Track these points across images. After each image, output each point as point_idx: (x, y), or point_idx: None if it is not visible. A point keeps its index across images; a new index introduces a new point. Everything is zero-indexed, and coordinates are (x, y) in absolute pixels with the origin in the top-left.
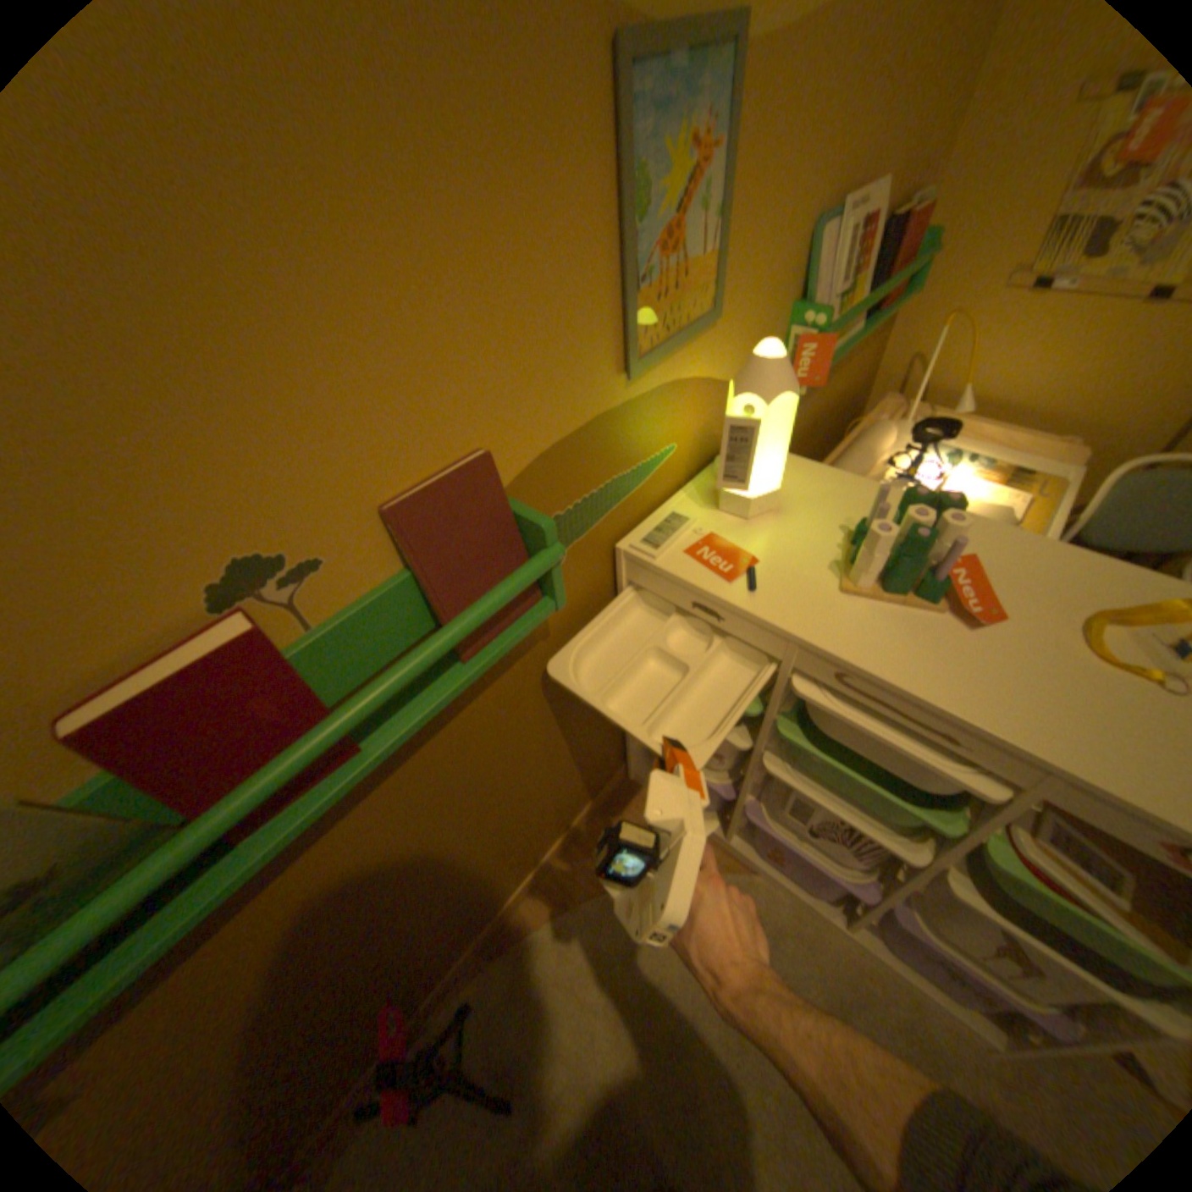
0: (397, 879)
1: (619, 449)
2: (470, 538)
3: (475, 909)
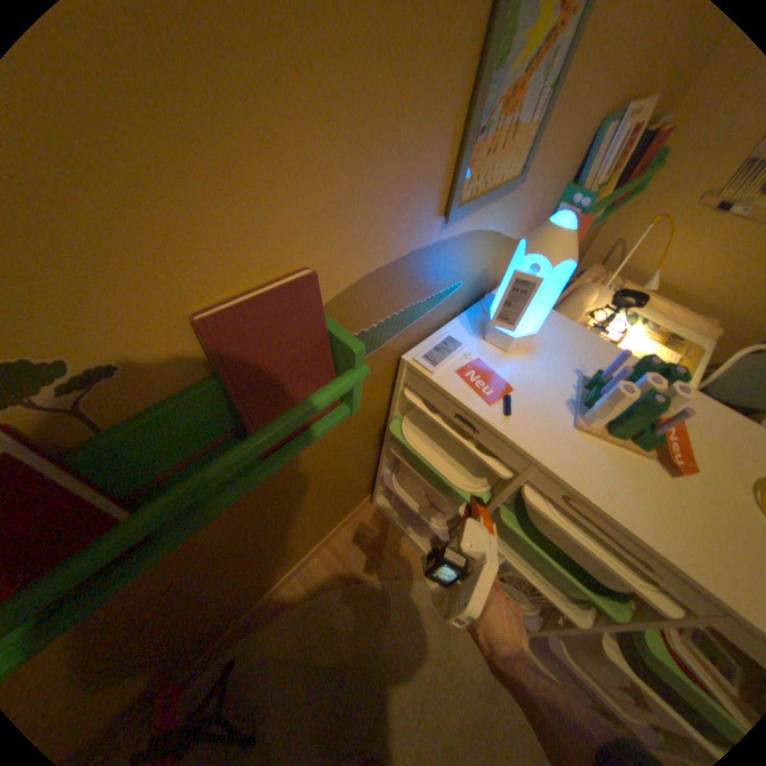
0: (185, 597)
1: (423, 280)
2: (284, 353)
3: (248, 598)
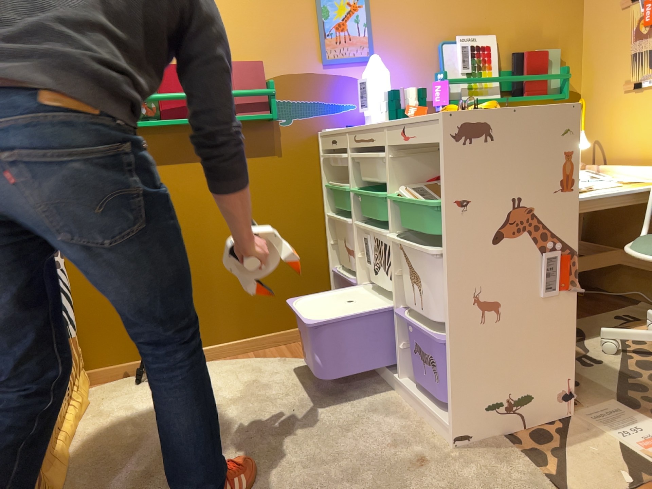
0: (190, 223)
1: (320, 91)
2: (249, 80)
3: (214, 312)
